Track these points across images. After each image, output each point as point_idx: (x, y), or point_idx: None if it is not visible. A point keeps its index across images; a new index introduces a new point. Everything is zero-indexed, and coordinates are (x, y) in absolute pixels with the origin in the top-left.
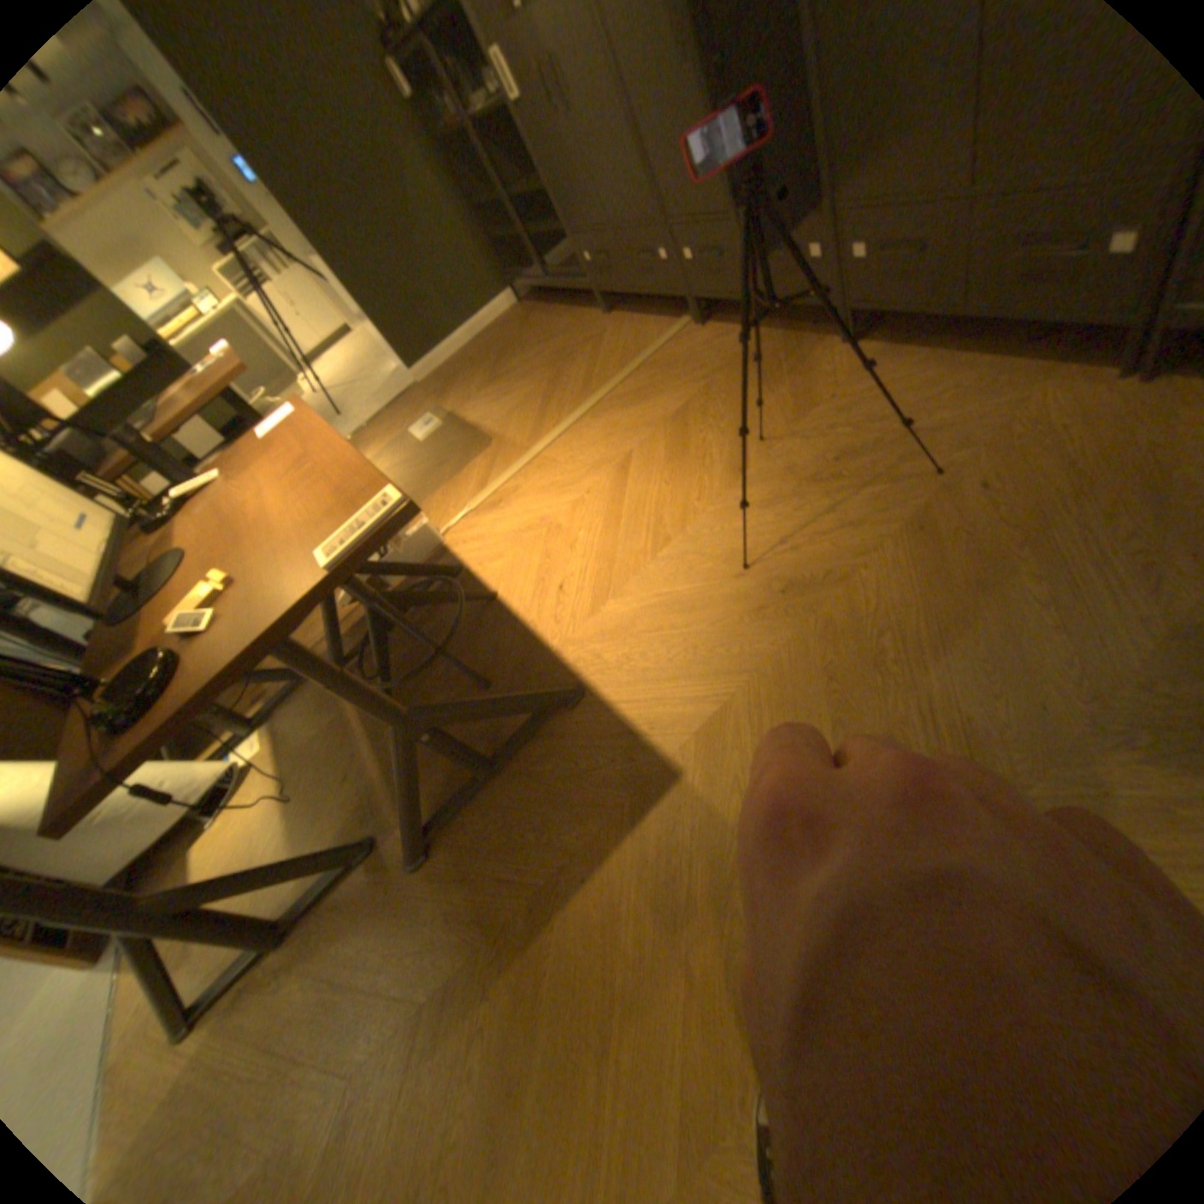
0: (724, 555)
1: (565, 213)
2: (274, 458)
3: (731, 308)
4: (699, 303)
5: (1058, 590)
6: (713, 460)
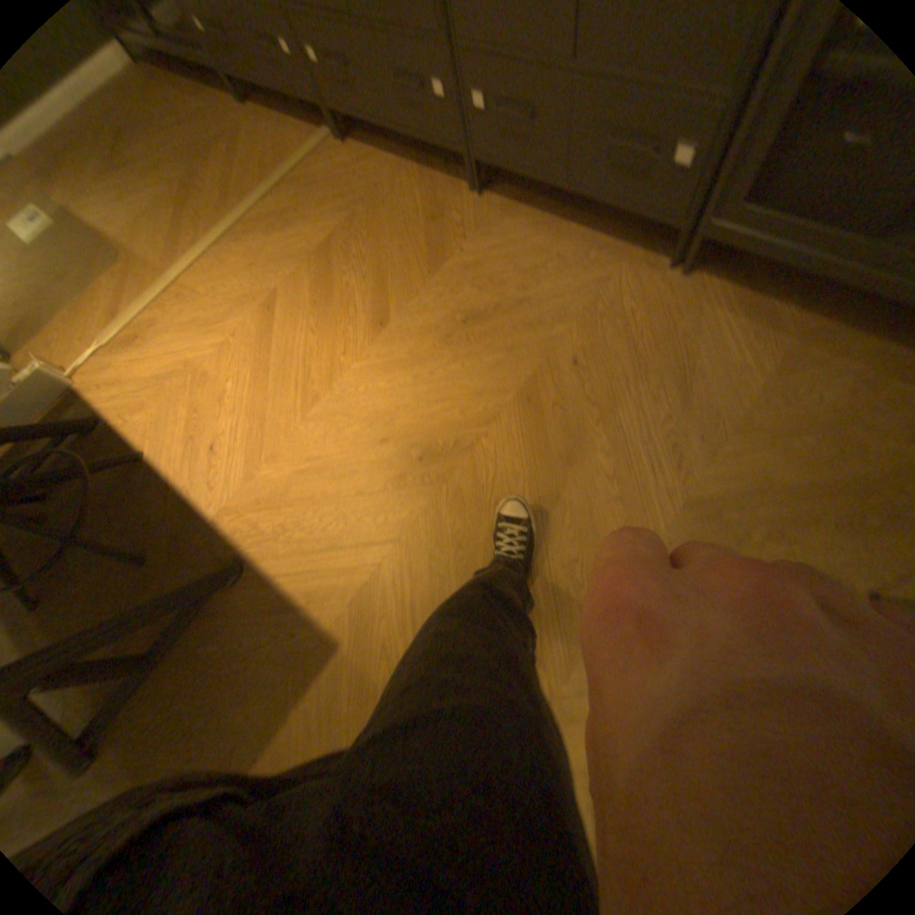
0: (369, 422)
1: None
2: None
3: (370, 131)
4: (338, 117)
5: (619, 468)
6: (357, 313)
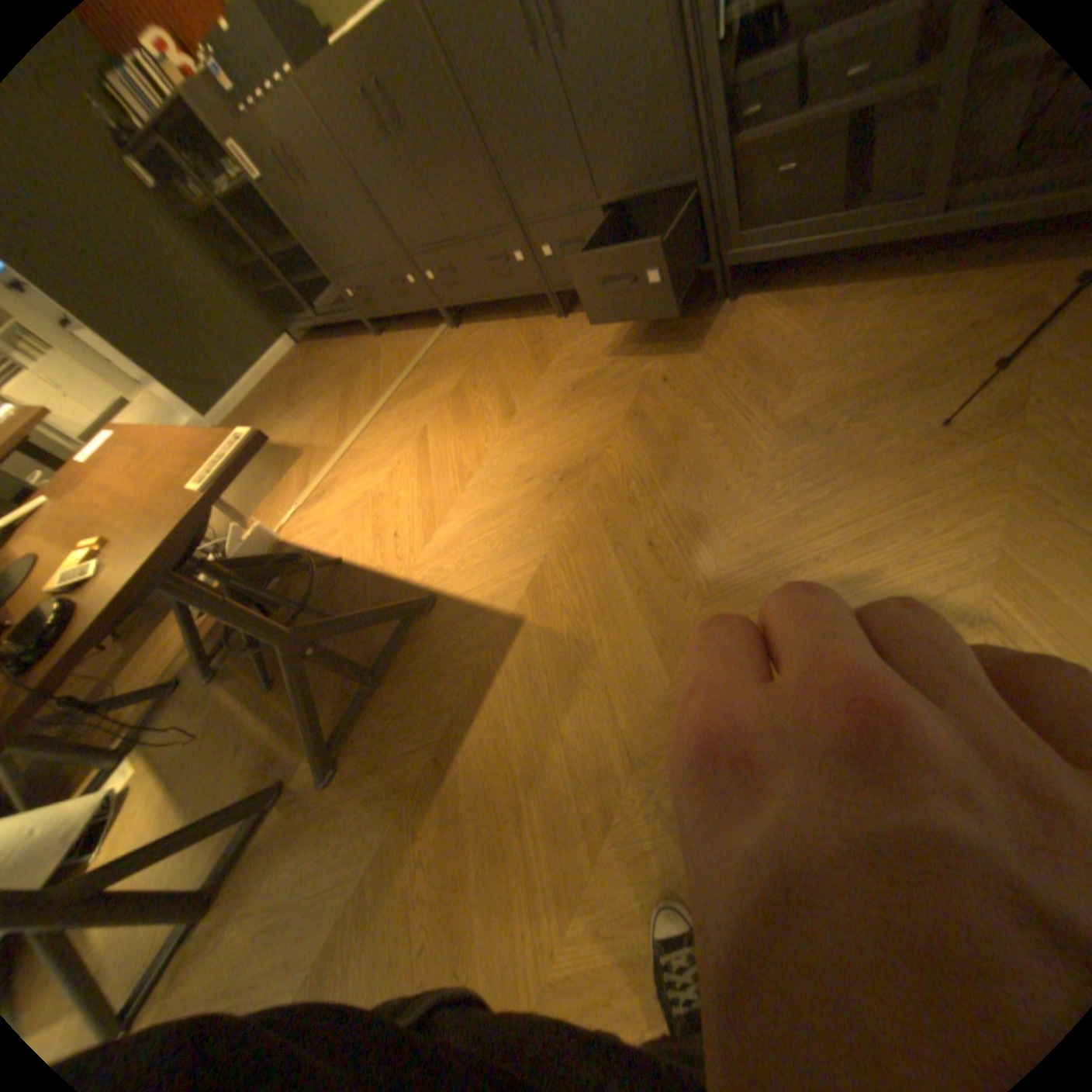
0: (515, 472)
1: (322, 265)
2: (108, 467)
3: (475, 314)
4: (450, 315)
5: (719, 425)
6: (490, 415)
